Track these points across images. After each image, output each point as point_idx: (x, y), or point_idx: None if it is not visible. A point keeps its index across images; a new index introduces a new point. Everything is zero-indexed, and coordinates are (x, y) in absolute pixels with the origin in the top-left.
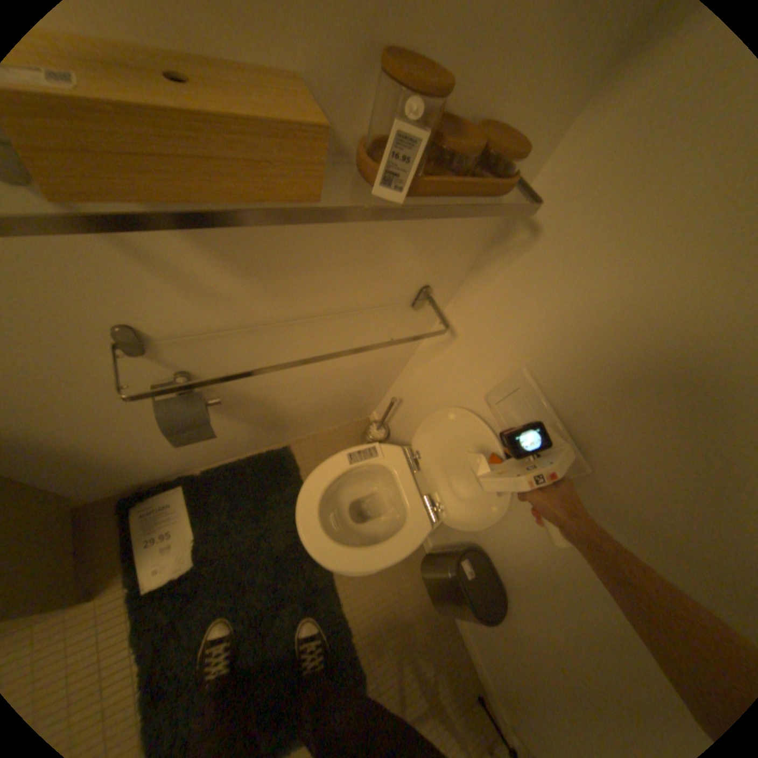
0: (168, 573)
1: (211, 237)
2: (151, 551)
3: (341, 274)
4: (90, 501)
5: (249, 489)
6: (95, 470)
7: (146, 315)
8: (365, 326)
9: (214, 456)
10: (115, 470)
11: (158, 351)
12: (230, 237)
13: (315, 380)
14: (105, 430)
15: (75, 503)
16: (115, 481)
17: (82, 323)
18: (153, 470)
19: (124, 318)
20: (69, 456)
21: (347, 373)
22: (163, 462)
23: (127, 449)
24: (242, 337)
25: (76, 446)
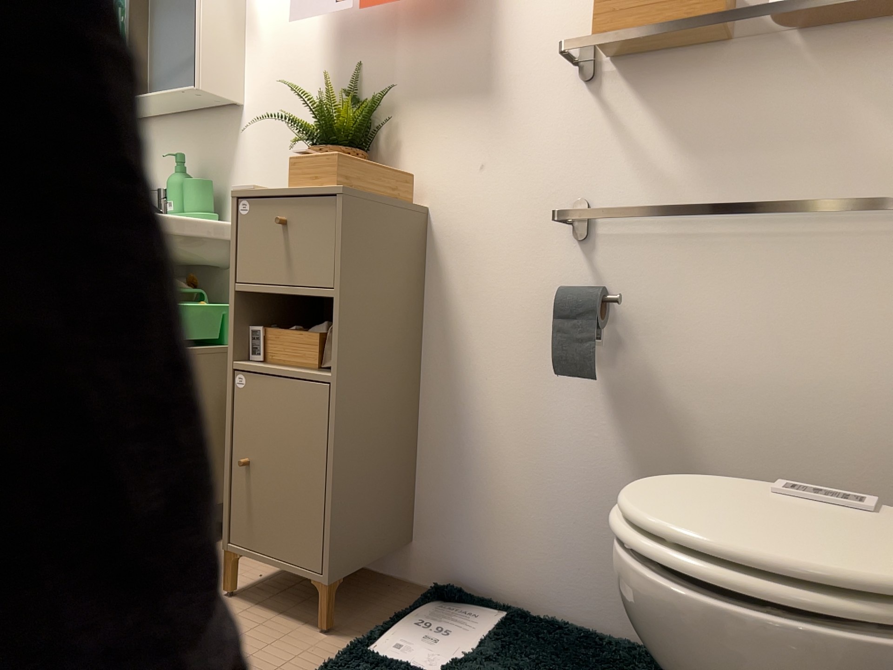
0: (409, 660)
1: (665, 117)
2: (418, 631)
3: (789, 161)
4: (416, 582)
5: (594, 662)
6: (462, 477)
7: (601, 195)
8: (850, 272)
9: (578, 591)
10: (473, 500)
11: (594, 243)
12: (679, 116)
13: (772, 406)
14: (508, 377)
15: (407, 566)
16: (459, 539)
17: (562, 197)
18: (500, 550)
19: (587, 195)
20: (465, 414)
21: (839, 414)
22: (518, 532)
23: (505, 442)
24: (670, 248)
25: (478, 395)
